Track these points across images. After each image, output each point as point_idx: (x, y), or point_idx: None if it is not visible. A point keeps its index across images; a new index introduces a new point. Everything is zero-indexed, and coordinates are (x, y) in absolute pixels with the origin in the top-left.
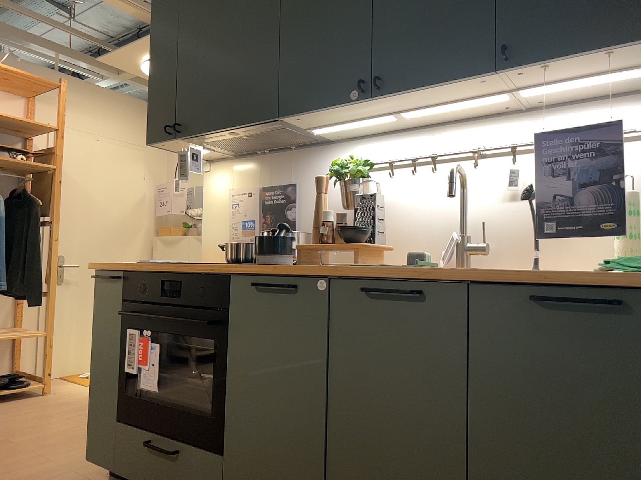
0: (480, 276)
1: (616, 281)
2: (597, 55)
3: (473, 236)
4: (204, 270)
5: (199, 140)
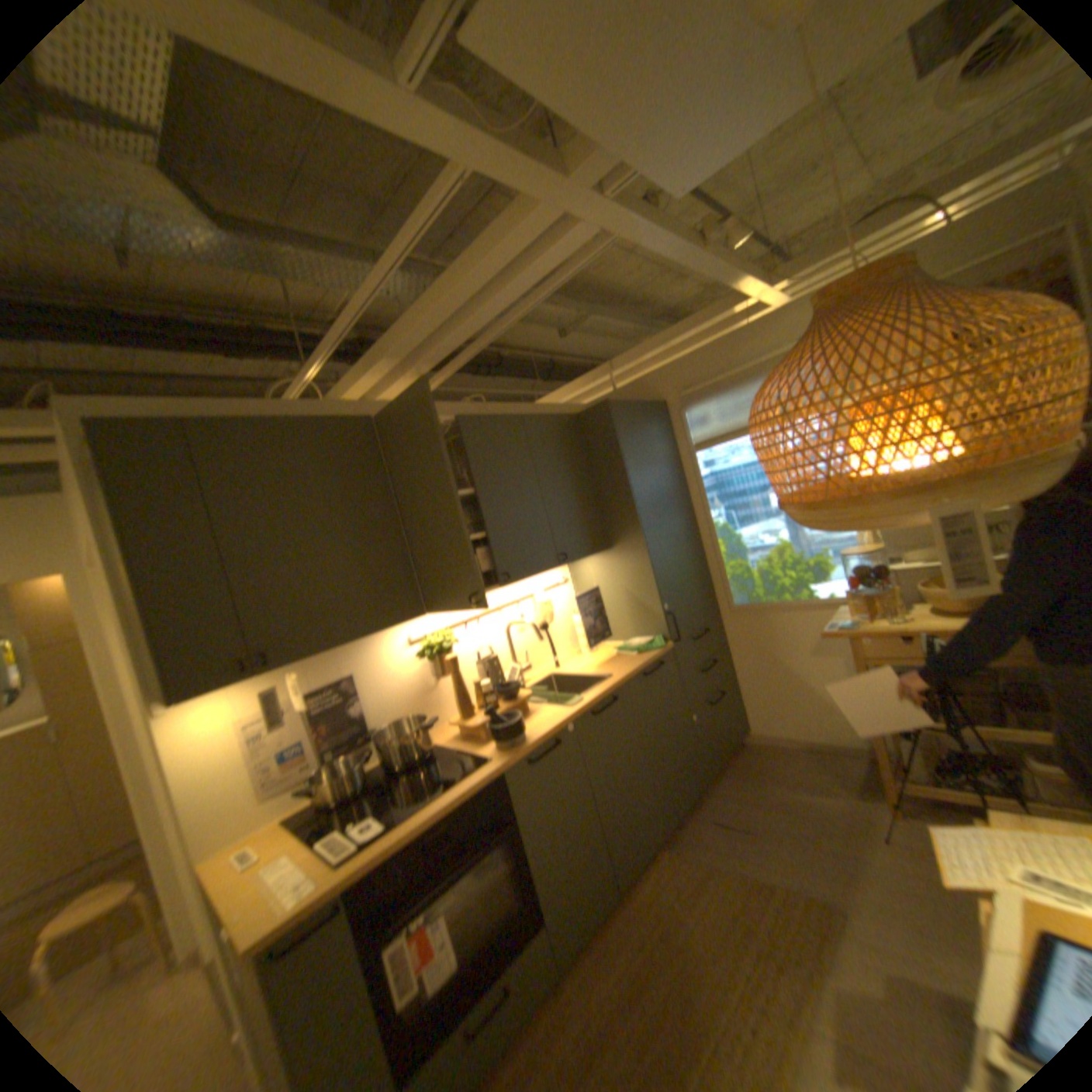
0: (631, 676)
1: (654, 656)
2: (585, 558)
3: (516, 663)
4: (470, 790)
5: (283, 668)
